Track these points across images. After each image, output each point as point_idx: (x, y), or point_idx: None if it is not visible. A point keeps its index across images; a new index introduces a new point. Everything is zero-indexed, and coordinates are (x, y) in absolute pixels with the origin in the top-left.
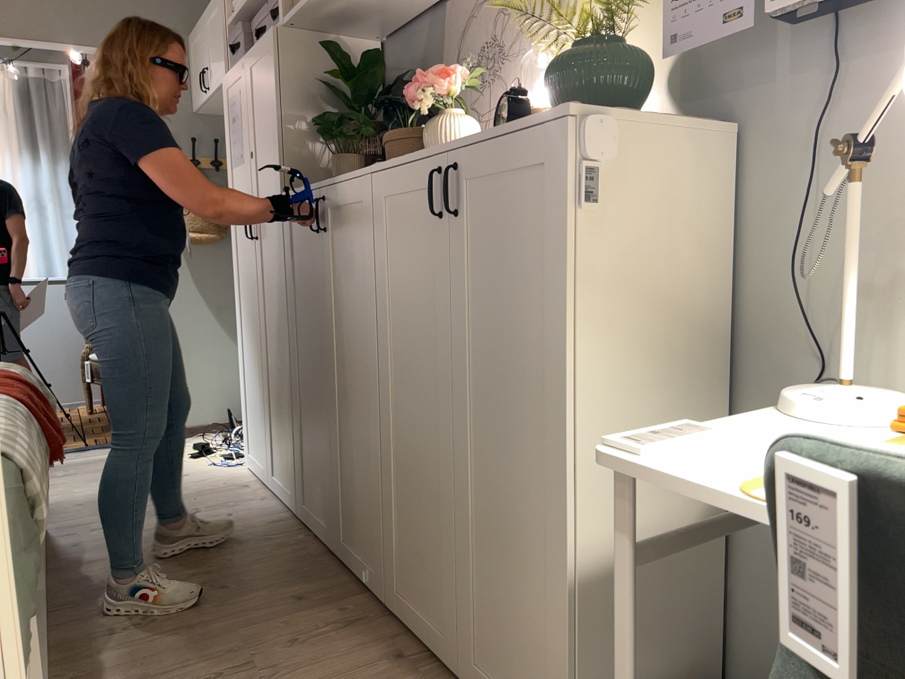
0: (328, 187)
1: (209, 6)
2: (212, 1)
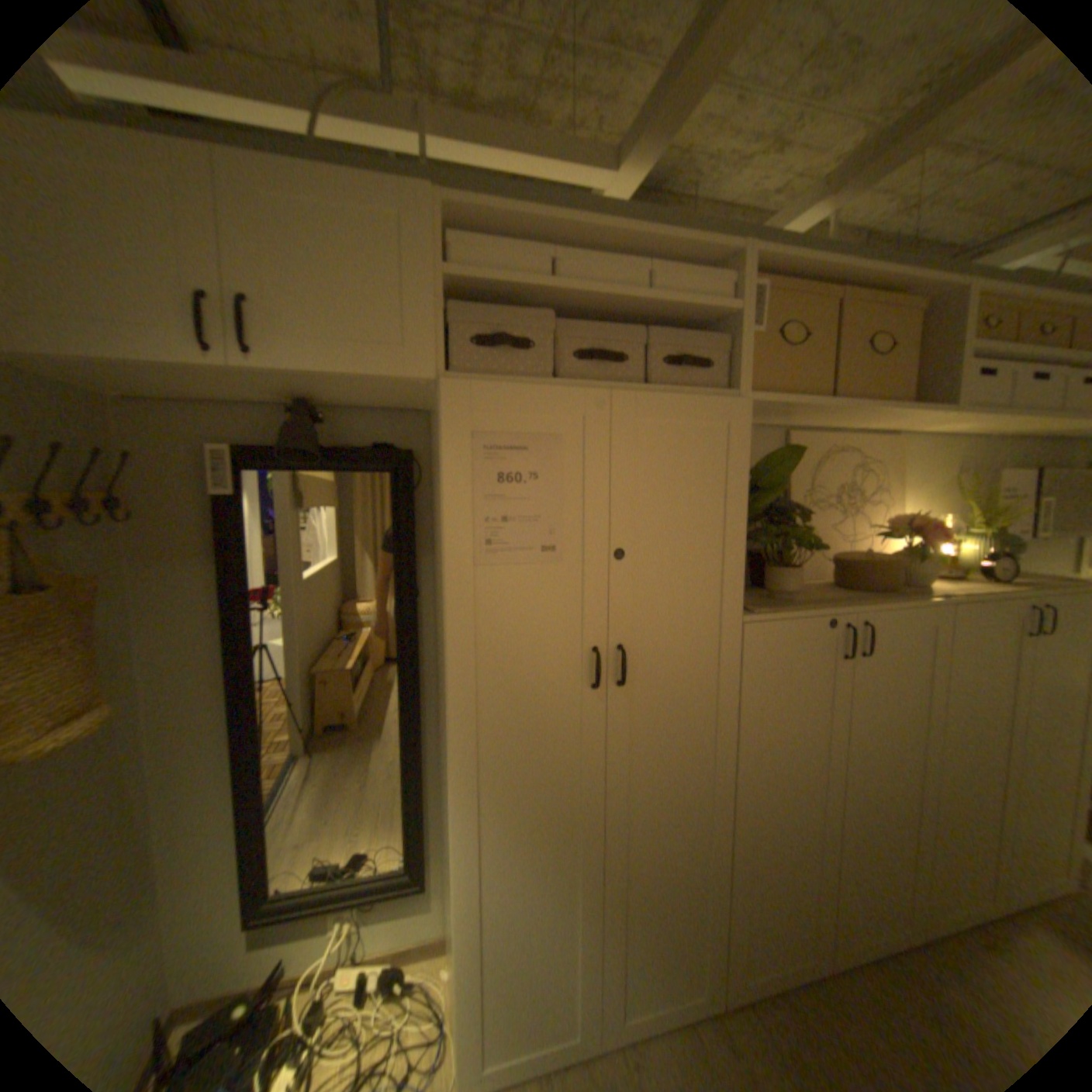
0: (880, 614)
1: (316, 173)
2: (352, 179)
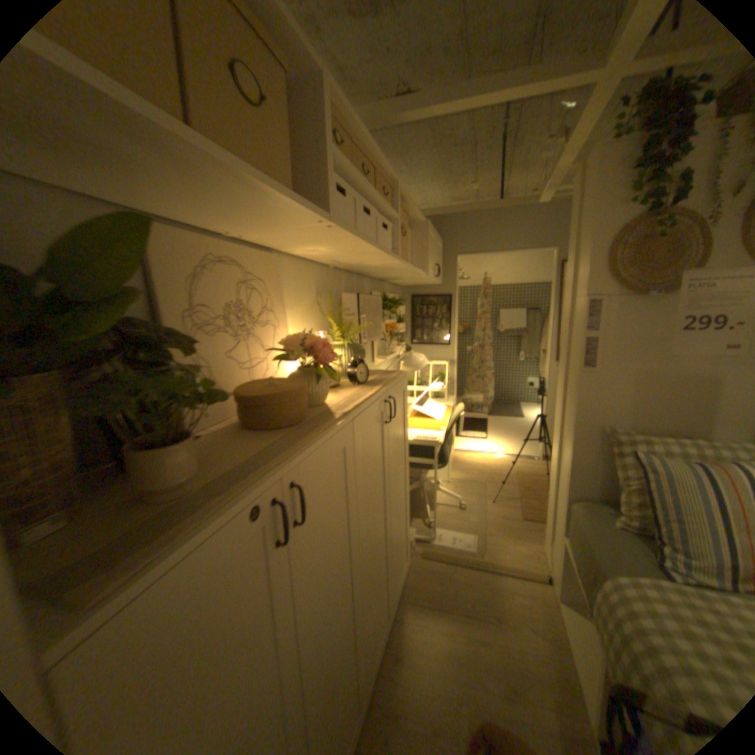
0: (304, 461)
1: None
2: None
